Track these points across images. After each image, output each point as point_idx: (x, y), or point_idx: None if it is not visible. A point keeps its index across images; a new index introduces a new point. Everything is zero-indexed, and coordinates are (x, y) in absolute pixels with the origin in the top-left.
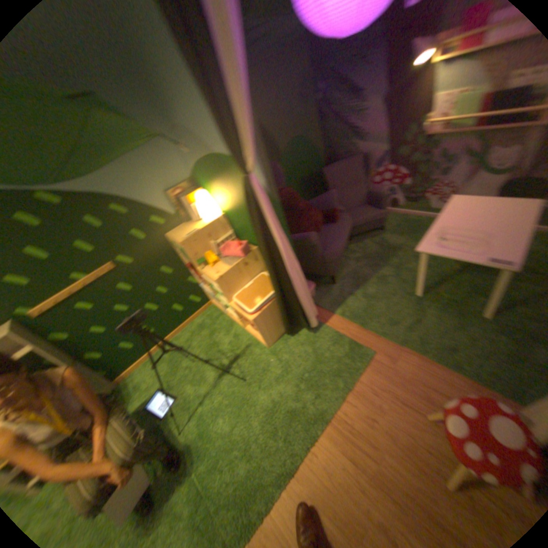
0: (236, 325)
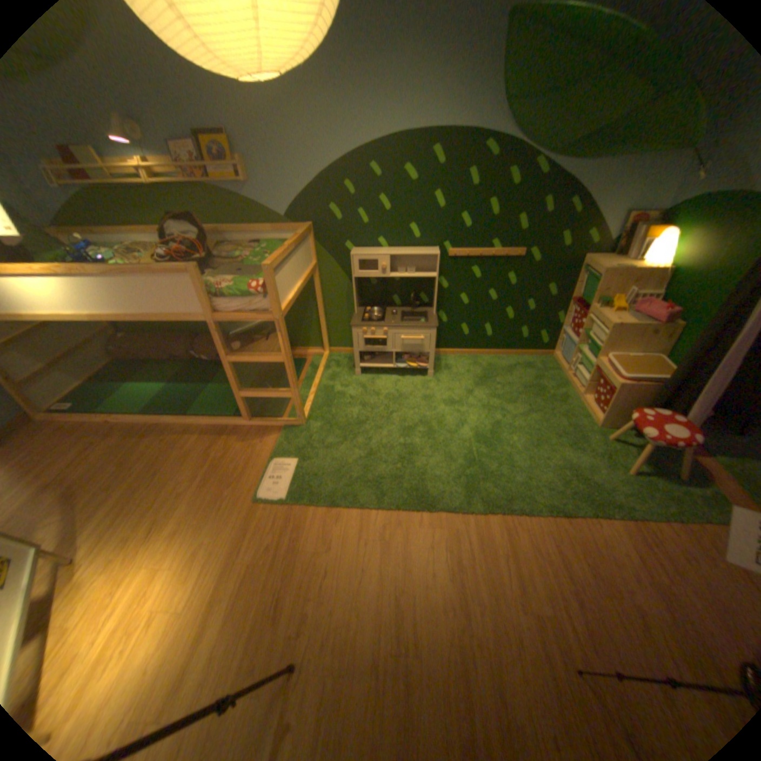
0: (571, 388)
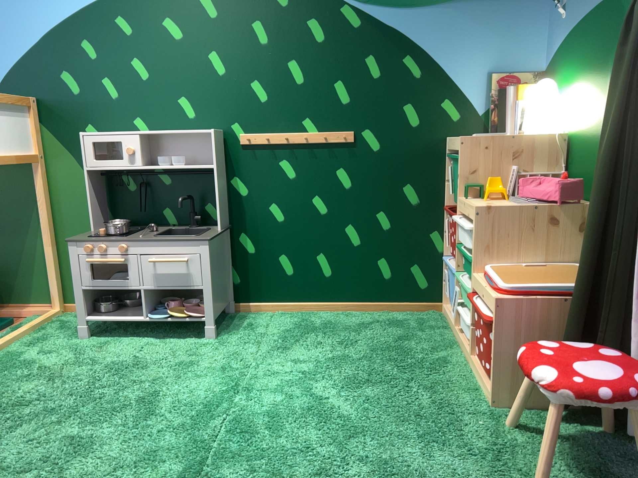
0: (460, 351)
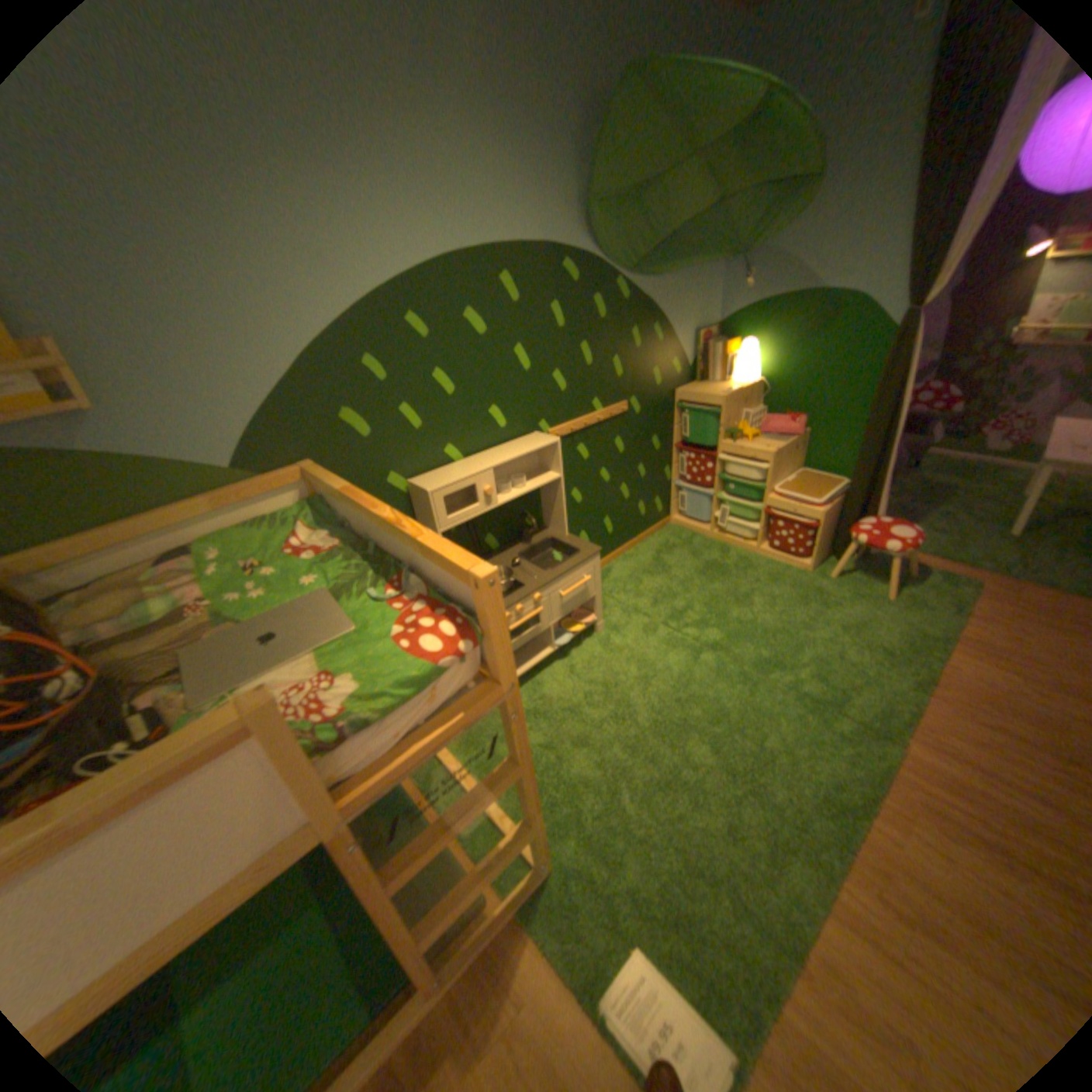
0: (733, 547)
